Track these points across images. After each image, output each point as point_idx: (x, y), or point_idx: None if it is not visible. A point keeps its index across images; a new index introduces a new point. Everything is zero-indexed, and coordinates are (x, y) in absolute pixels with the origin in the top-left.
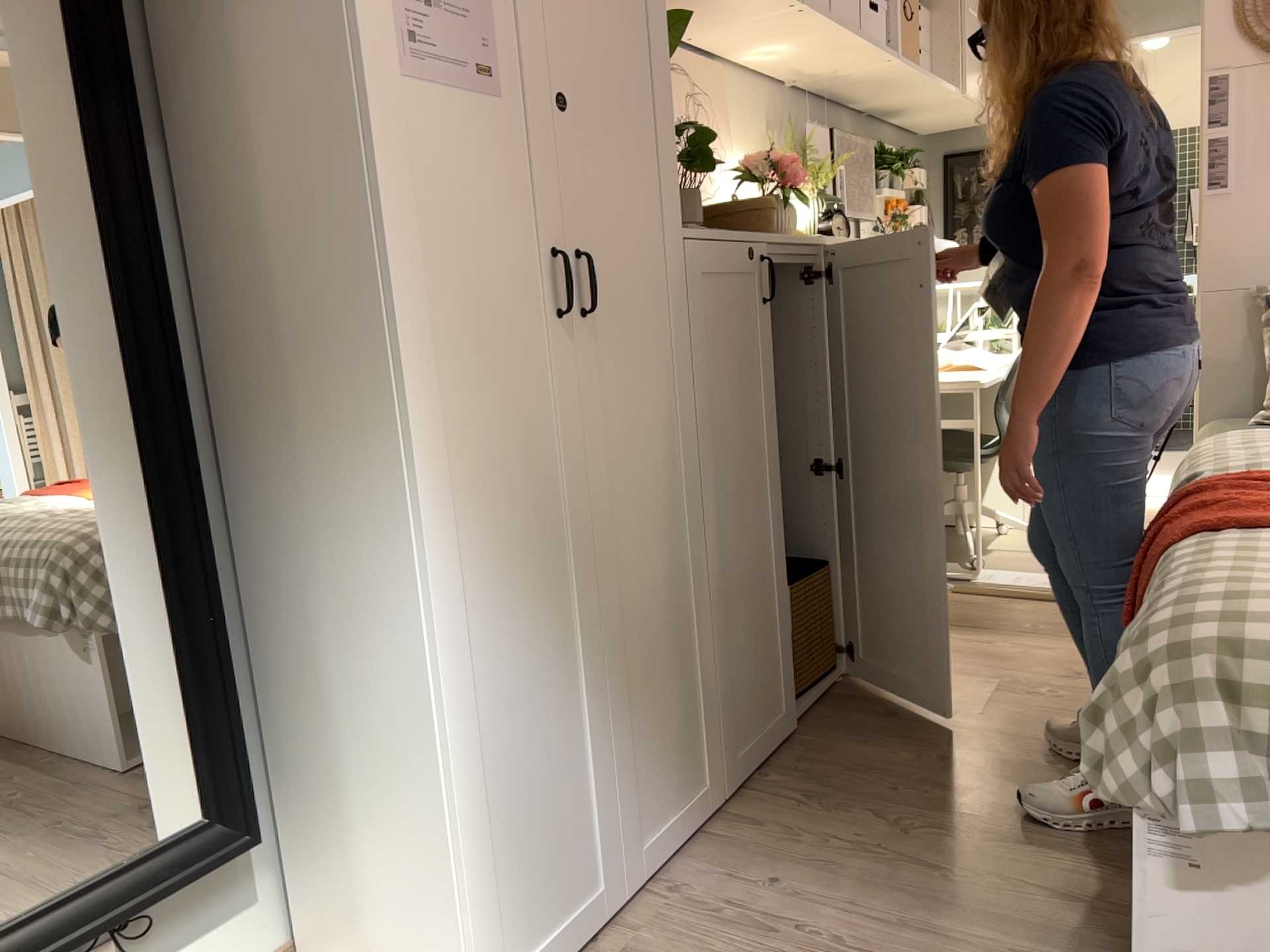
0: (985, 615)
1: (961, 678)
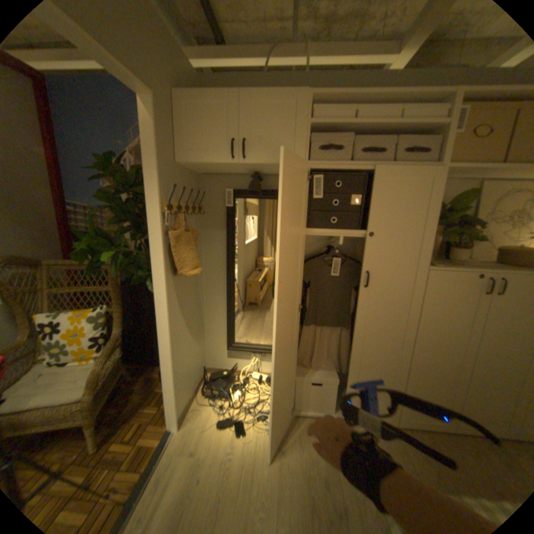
0: None
1: None
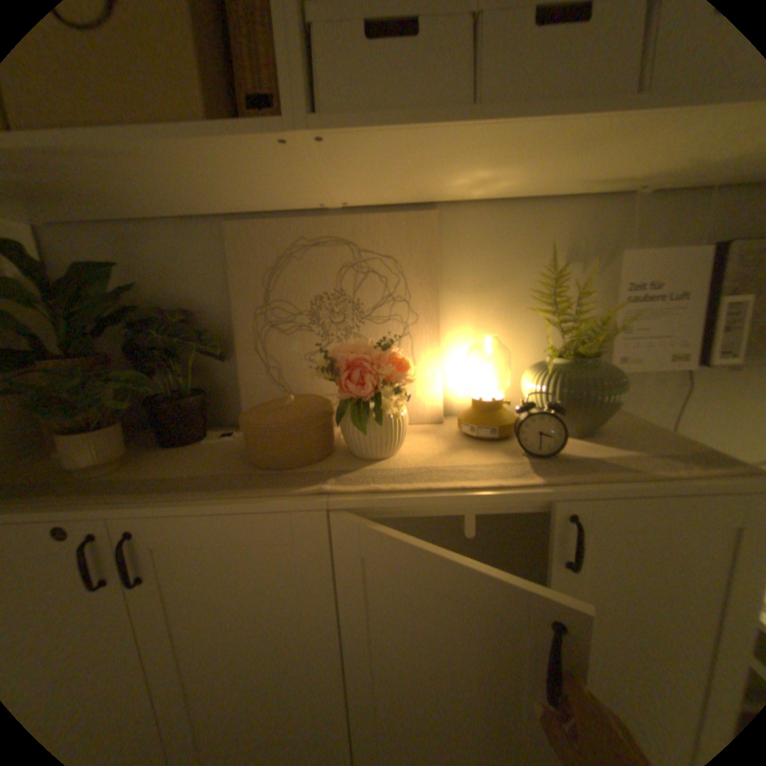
0: None
1: None
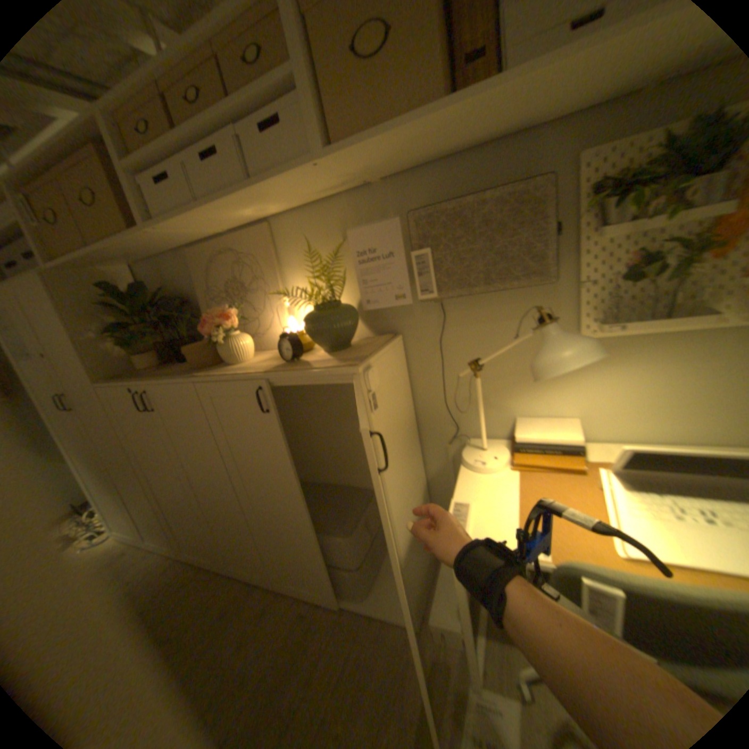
0: (365, 688)
1: (249, 656)
